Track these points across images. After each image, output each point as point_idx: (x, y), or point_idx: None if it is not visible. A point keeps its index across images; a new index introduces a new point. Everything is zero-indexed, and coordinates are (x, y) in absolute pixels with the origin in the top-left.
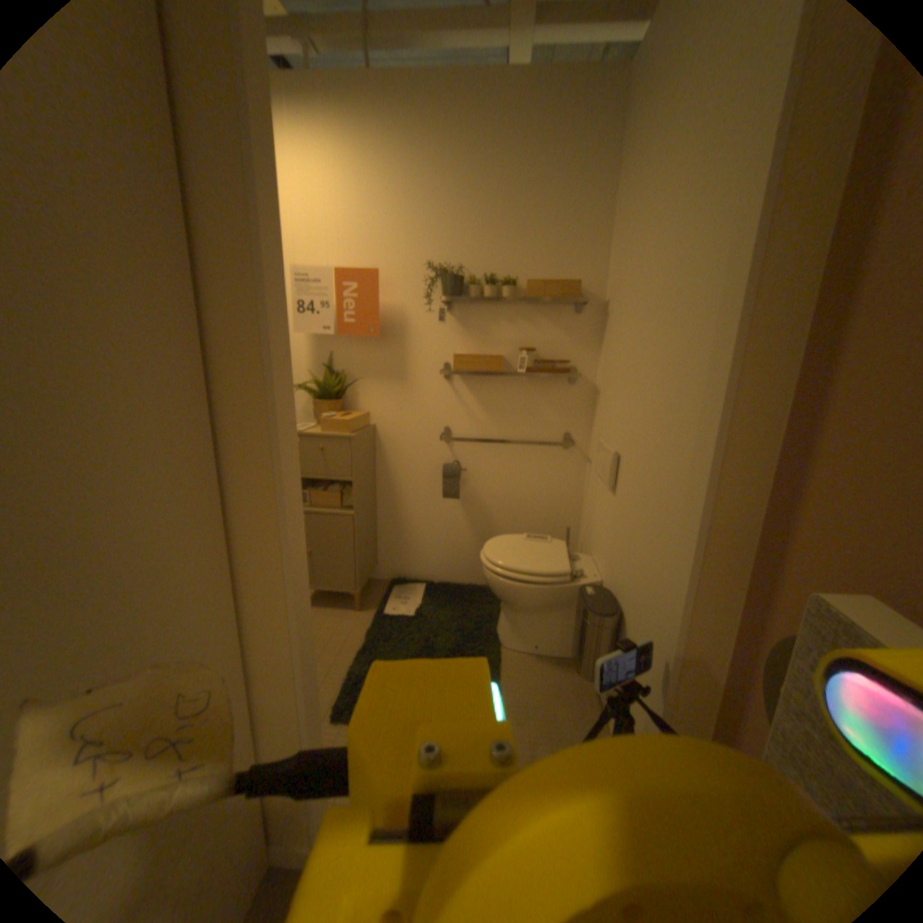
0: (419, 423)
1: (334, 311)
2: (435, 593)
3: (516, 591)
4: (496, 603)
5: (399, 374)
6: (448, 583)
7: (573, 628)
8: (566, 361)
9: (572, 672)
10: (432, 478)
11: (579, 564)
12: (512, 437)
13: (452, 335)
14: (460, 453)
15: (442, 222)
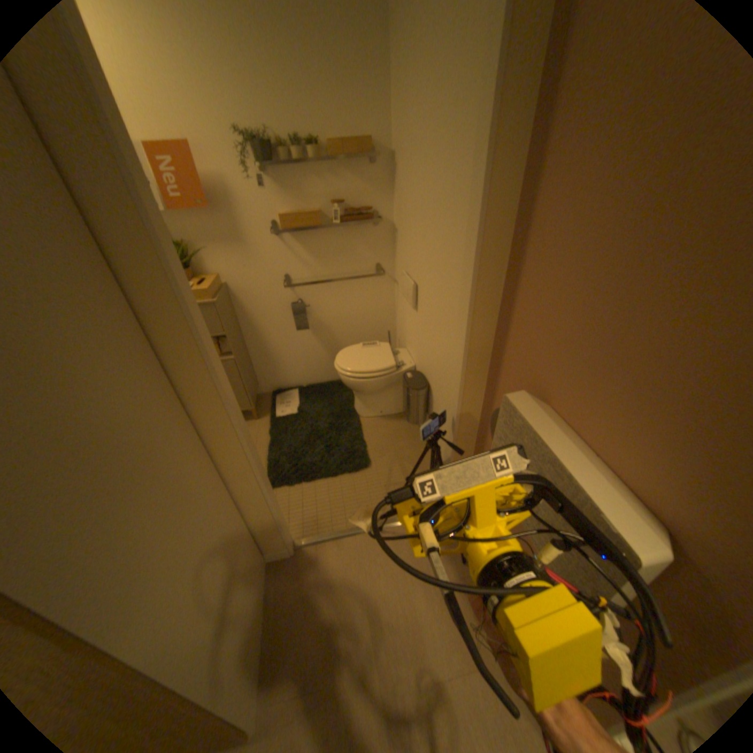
0: (263, 277)
1: (155, 187)
2: (306, 396)
3: (363, 386)
4: (348, 392)
5: (234, 239)
6: (313, 386)
7: (400, 397)
8: (368, 210)
9: (403, 422)
10: (284, 317)
11: (398, 358)
12: (337, 276)
13: (271, 198)
14: (301, 295)
15: (236, 84)
